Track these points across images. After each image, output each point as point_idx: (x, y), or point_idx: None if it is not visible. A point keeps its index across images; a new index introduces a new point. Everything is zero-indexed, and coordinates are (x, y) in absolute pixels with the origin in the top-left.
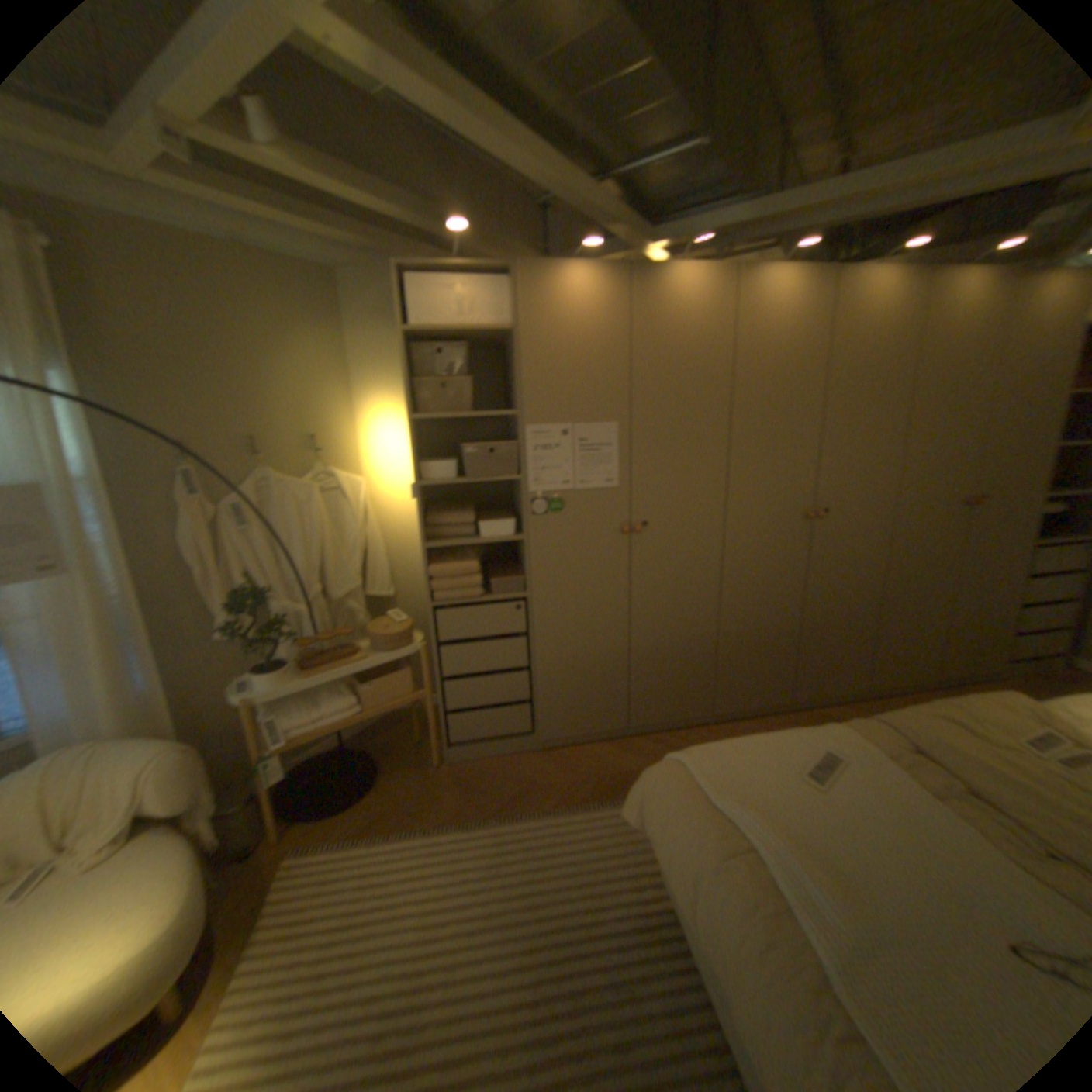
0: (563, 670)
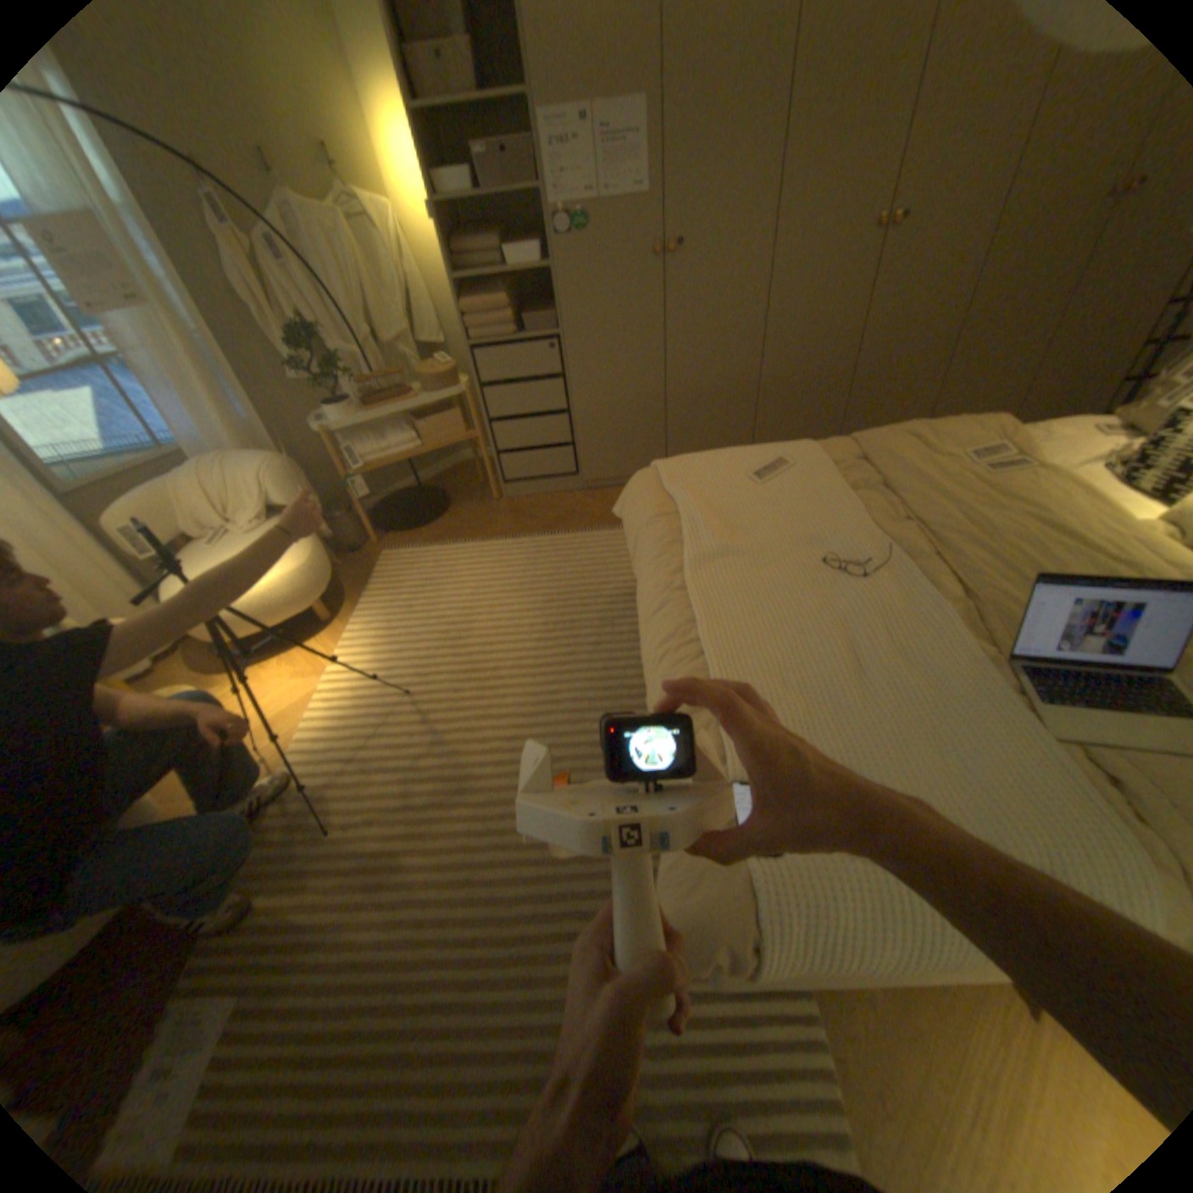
0: (599, 415)
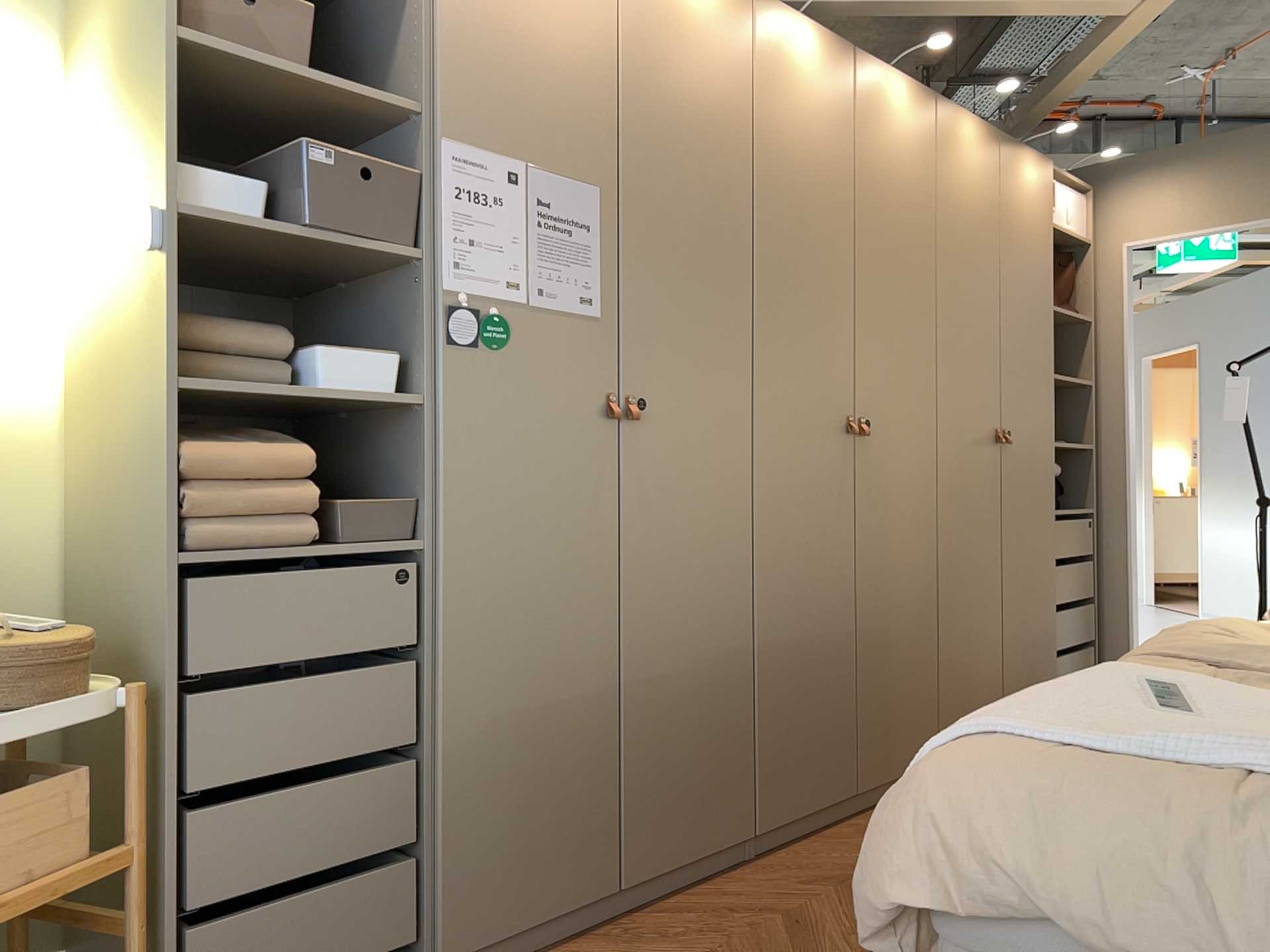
0: (496, 746)
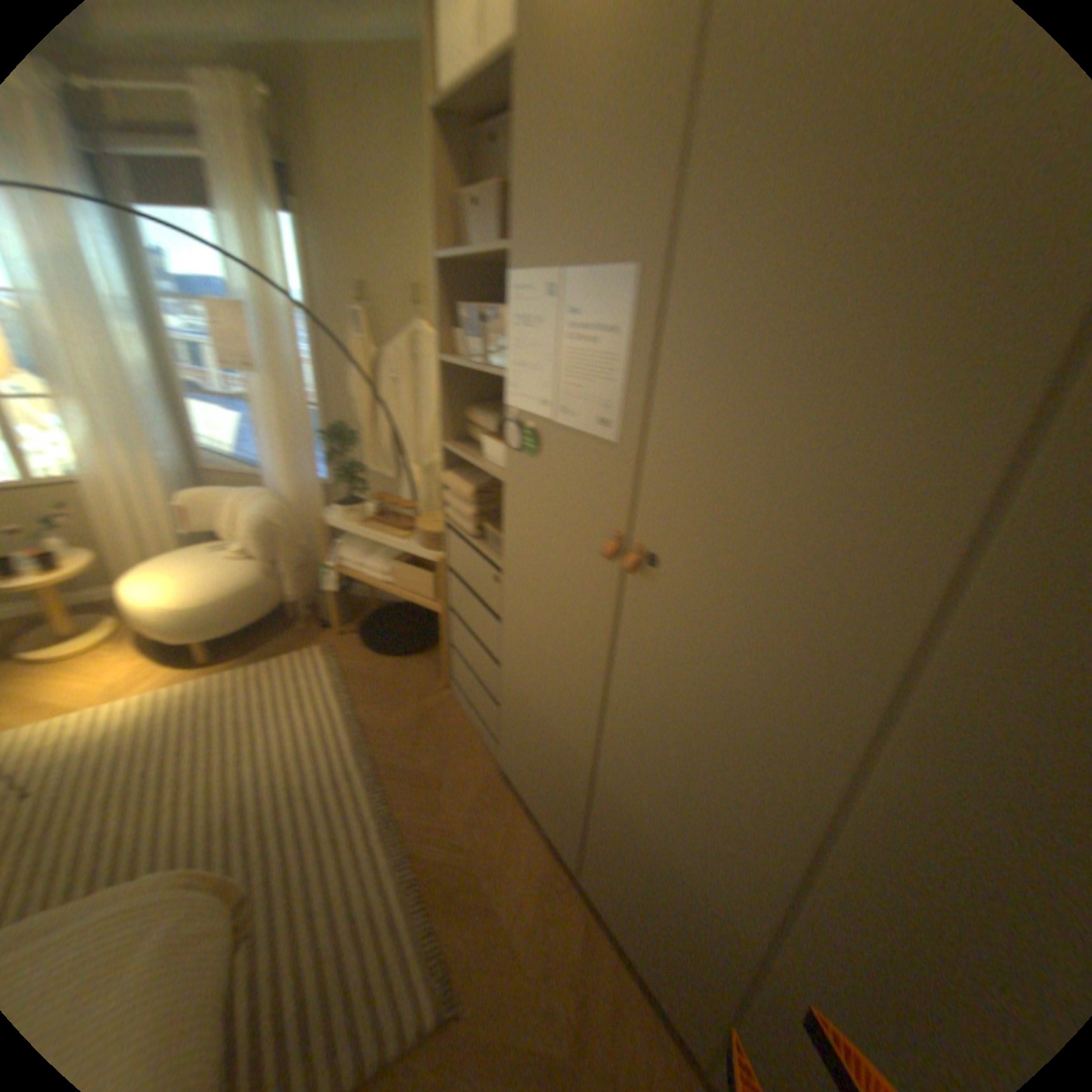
0: (519, 707)
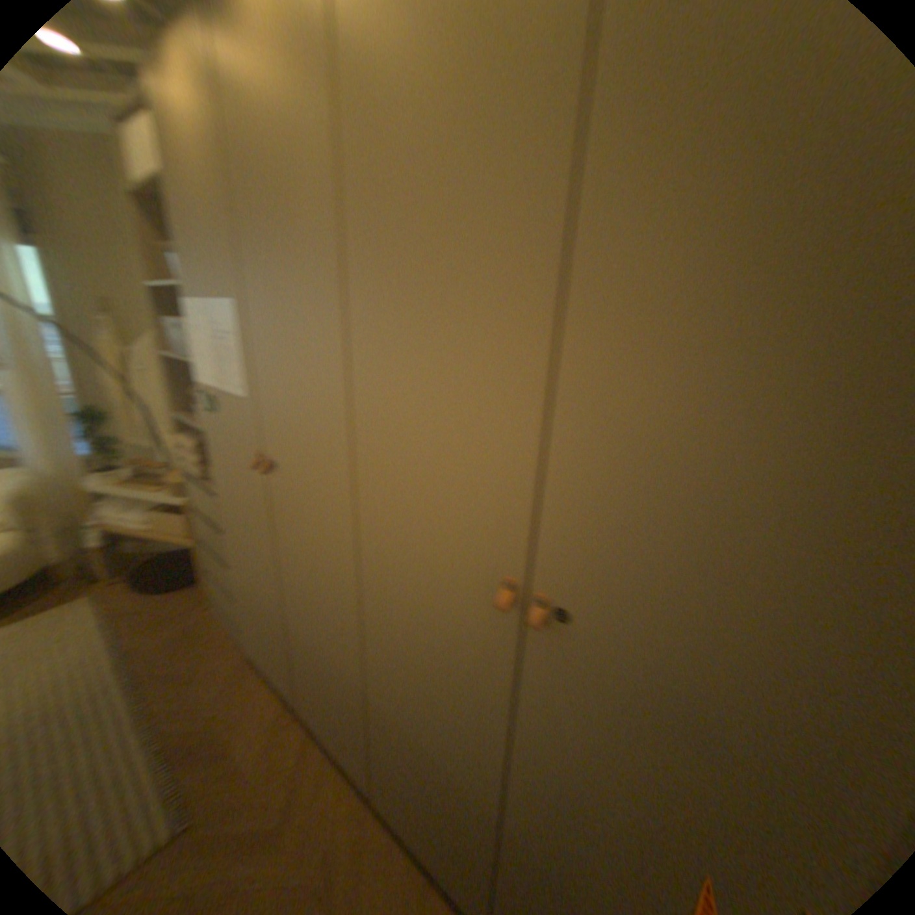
0: (241, 598)
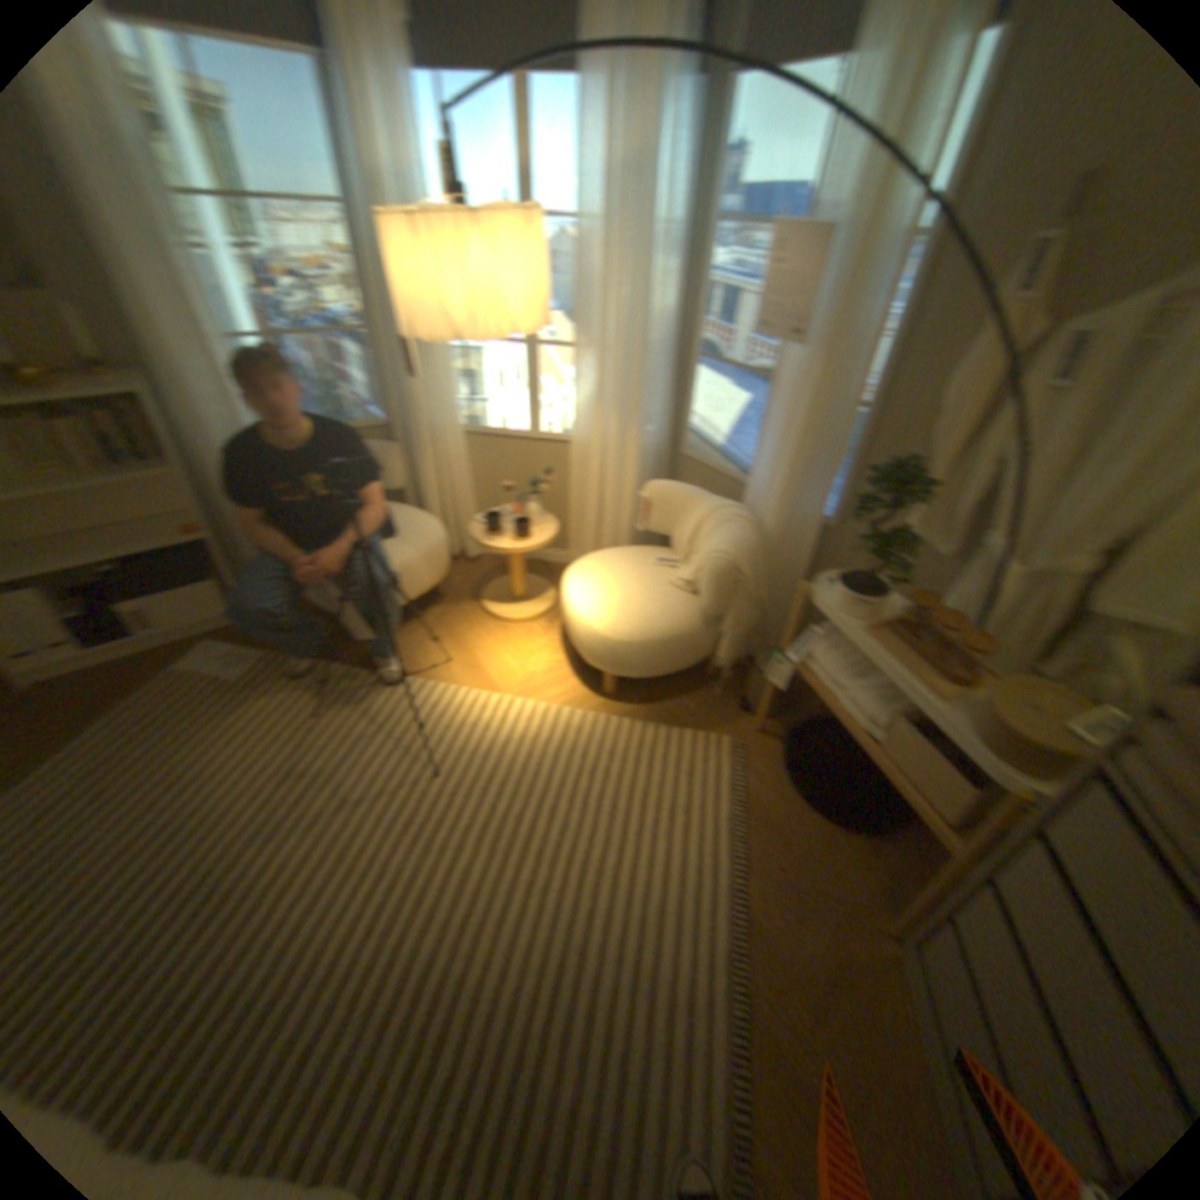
0: None
